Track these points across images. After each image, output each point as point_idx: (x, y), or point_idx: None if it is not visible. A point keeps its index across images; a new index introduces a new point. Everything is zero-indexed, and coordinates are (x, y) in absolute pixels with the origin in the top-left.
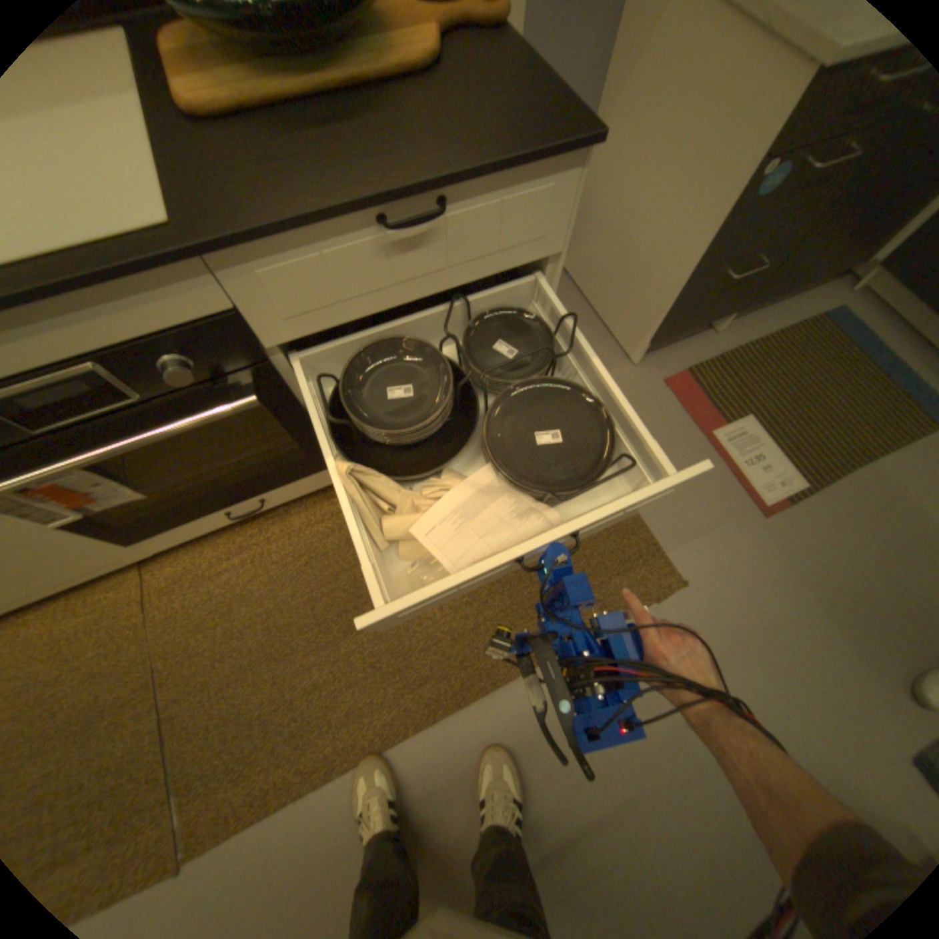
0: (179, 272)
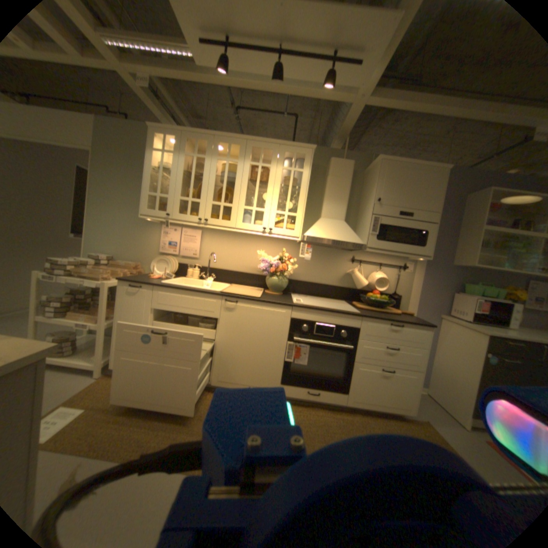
0: (357, 319)
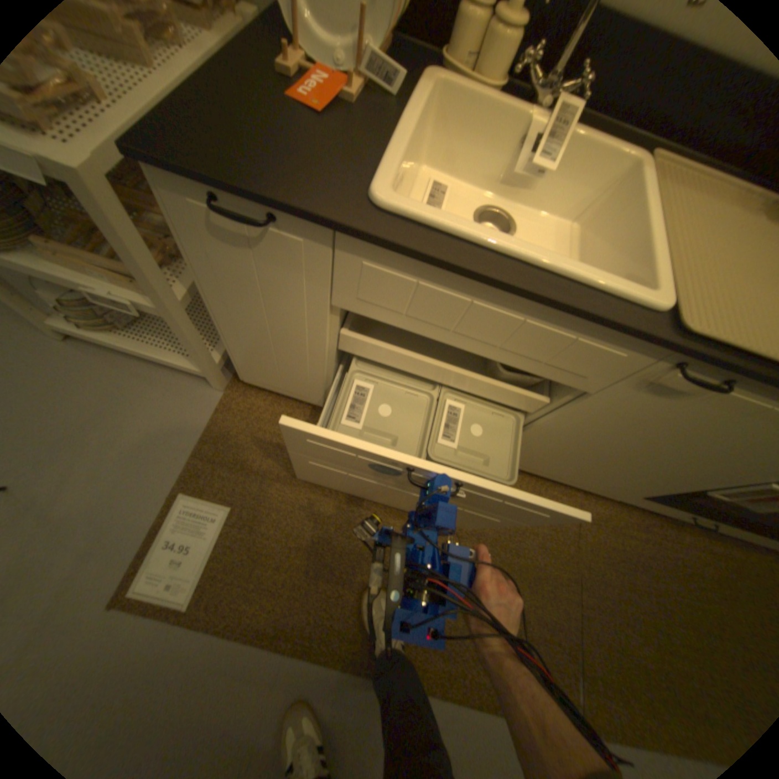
0: None
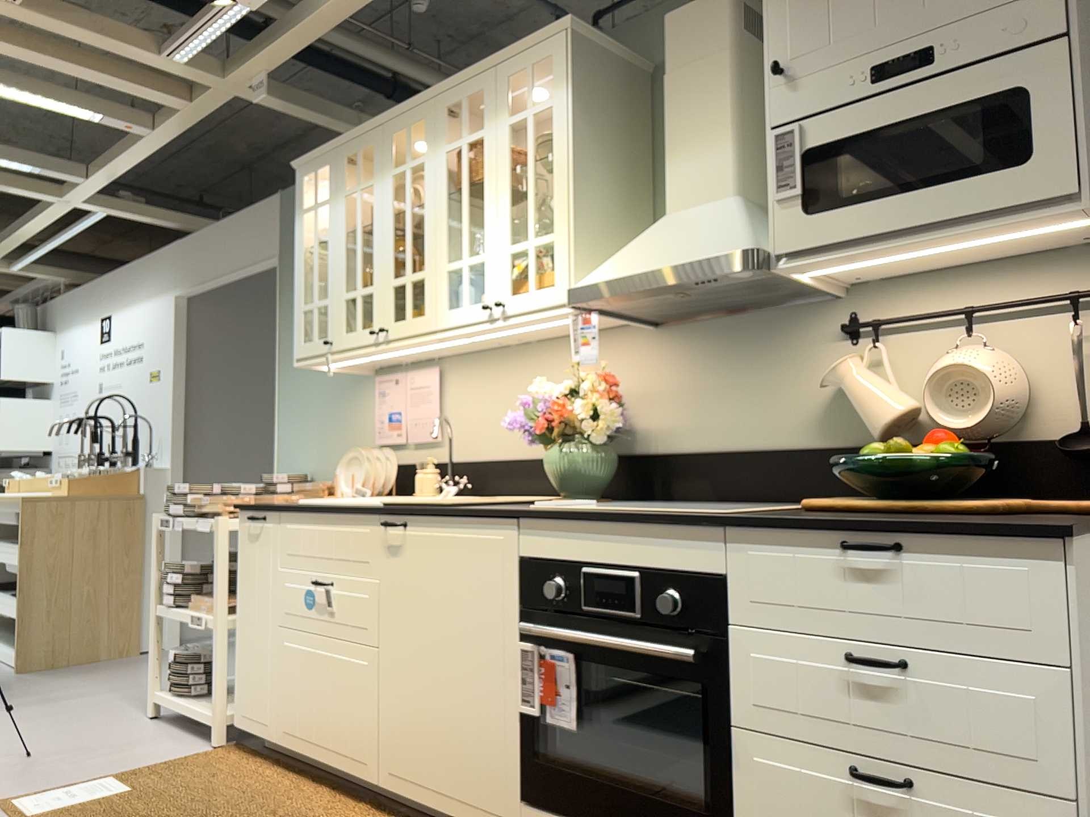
0: (711, 537)
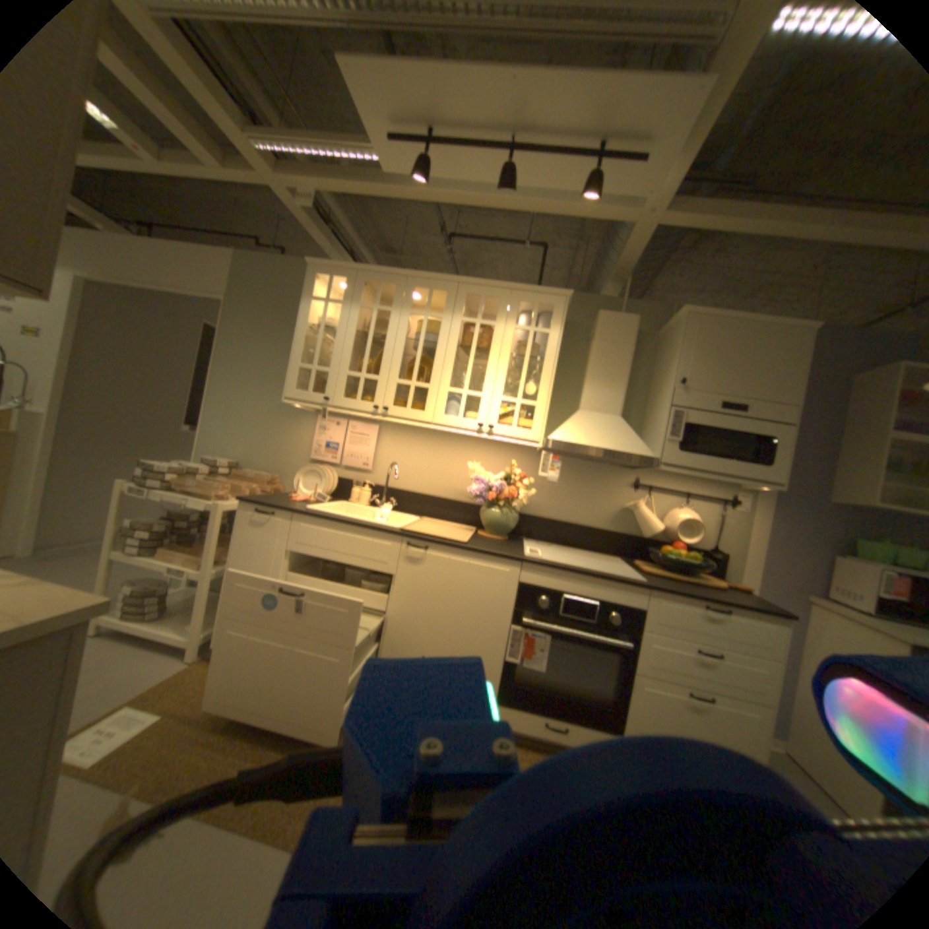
0: (641, 593)
